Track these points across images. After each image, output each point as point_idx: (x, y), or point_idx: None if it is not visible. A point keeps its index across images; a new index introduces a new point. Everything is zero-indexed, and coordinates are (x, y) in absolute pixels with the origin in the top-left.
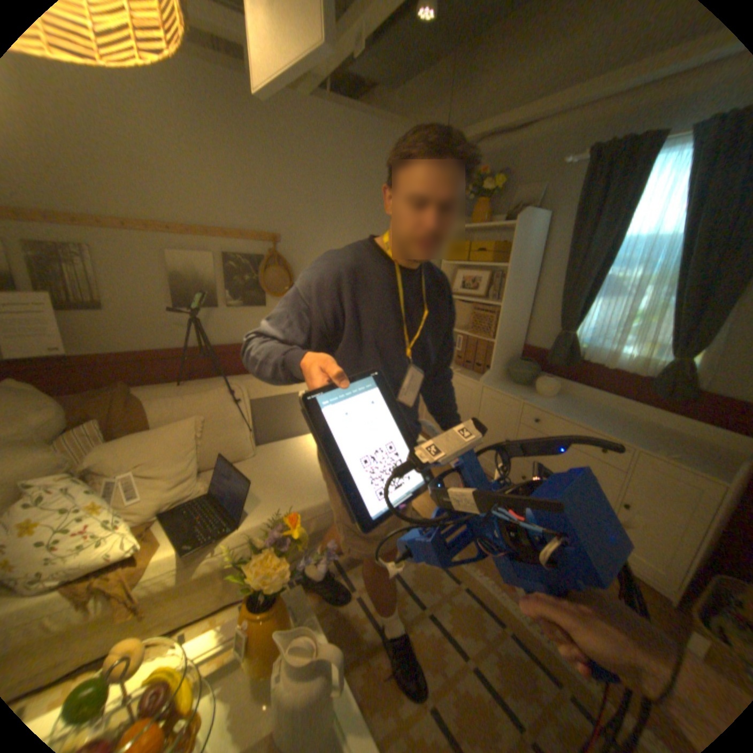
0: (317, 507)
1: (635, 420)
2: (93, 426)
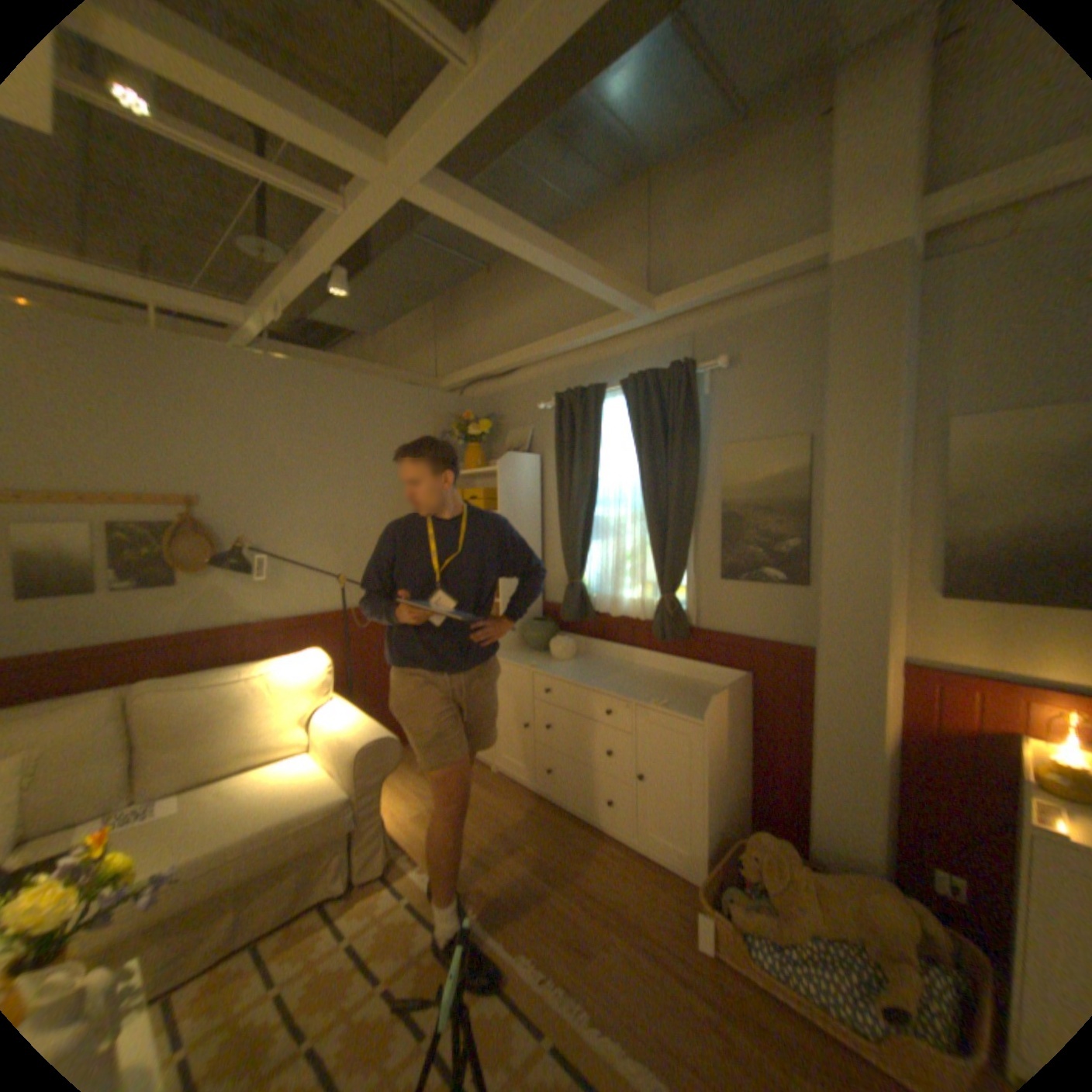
0: (208, 859)
1: (648, 672)
2: None
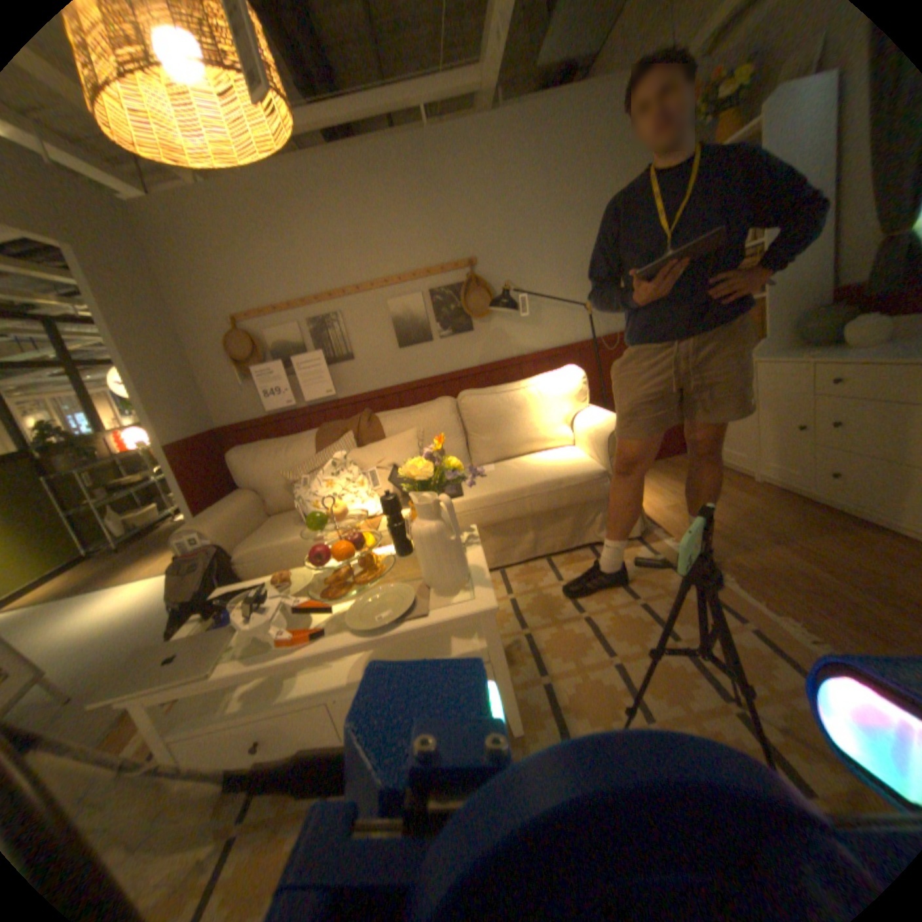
0: (512, 490)
1: None
2: (348, 434)
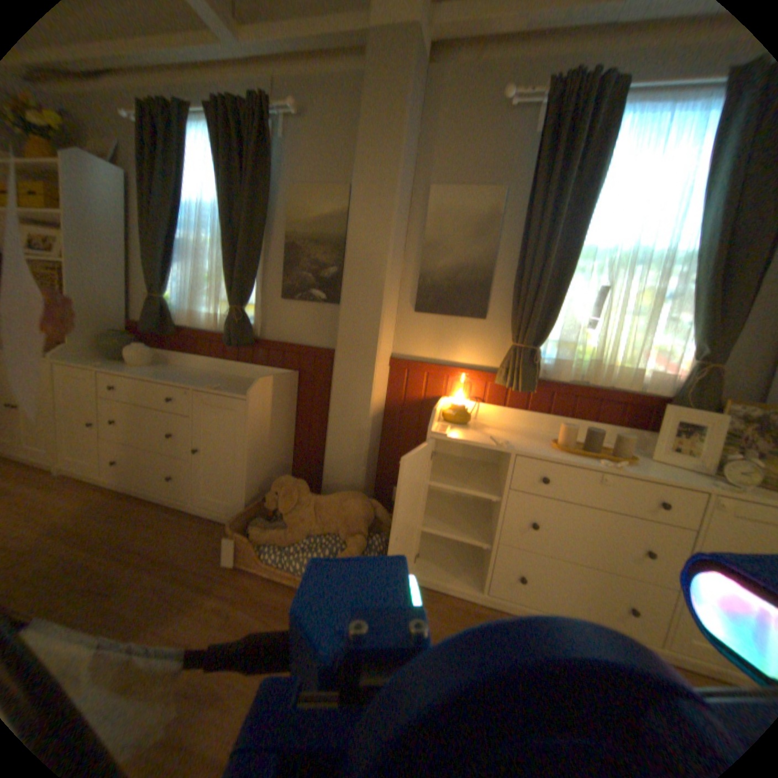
0: None
1: (220, 376)
2: None
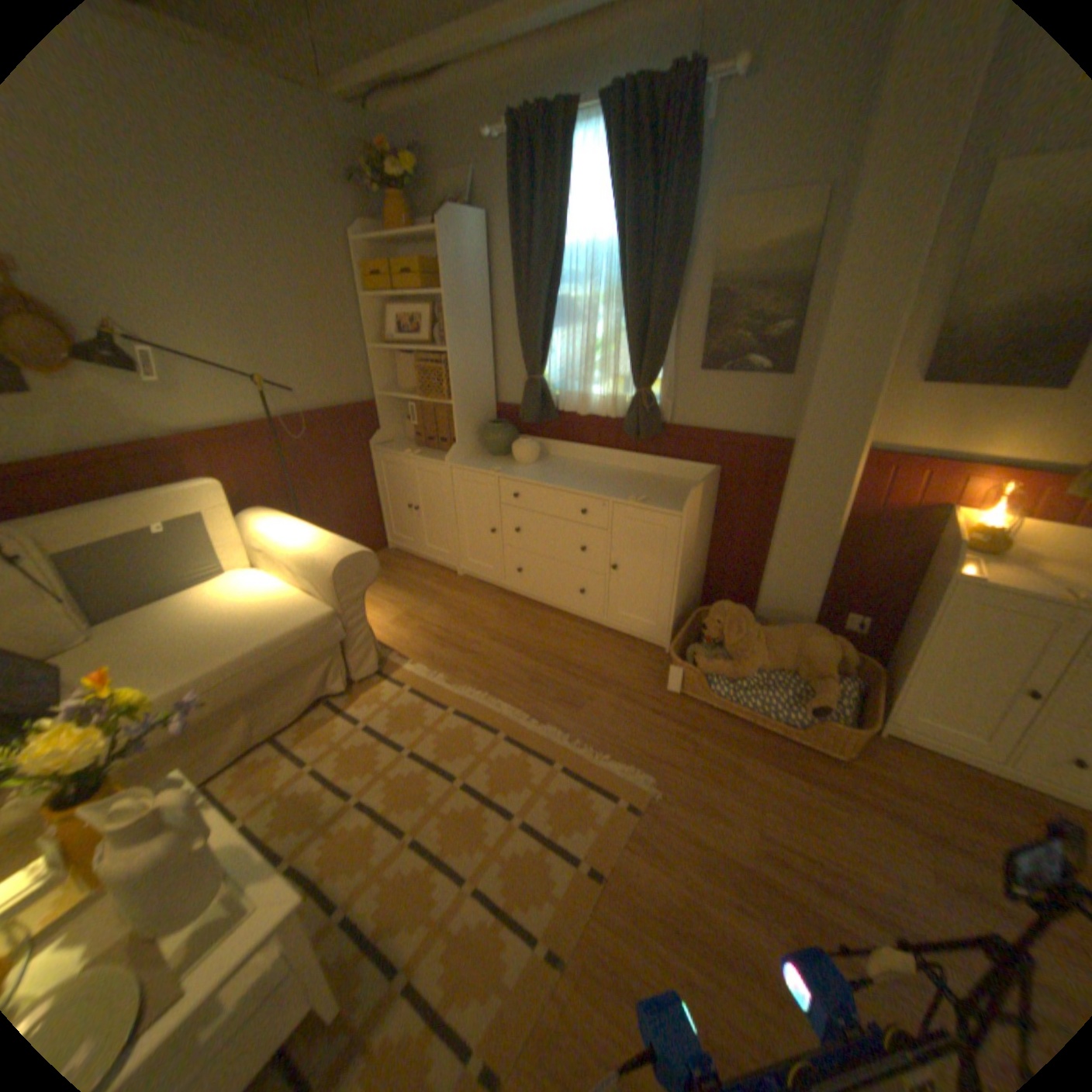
0: (207, 675)
1: (616, 471)
2: None
